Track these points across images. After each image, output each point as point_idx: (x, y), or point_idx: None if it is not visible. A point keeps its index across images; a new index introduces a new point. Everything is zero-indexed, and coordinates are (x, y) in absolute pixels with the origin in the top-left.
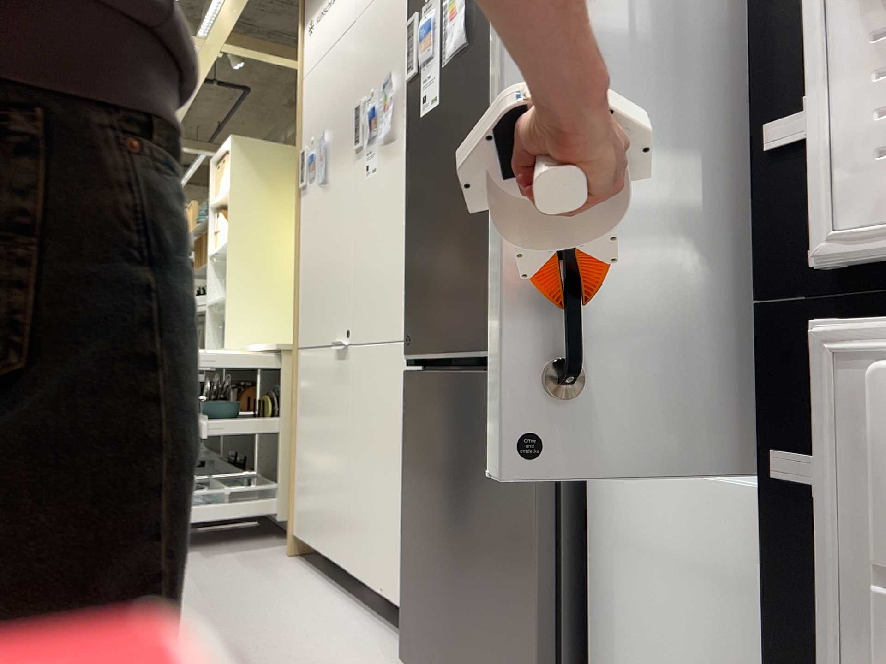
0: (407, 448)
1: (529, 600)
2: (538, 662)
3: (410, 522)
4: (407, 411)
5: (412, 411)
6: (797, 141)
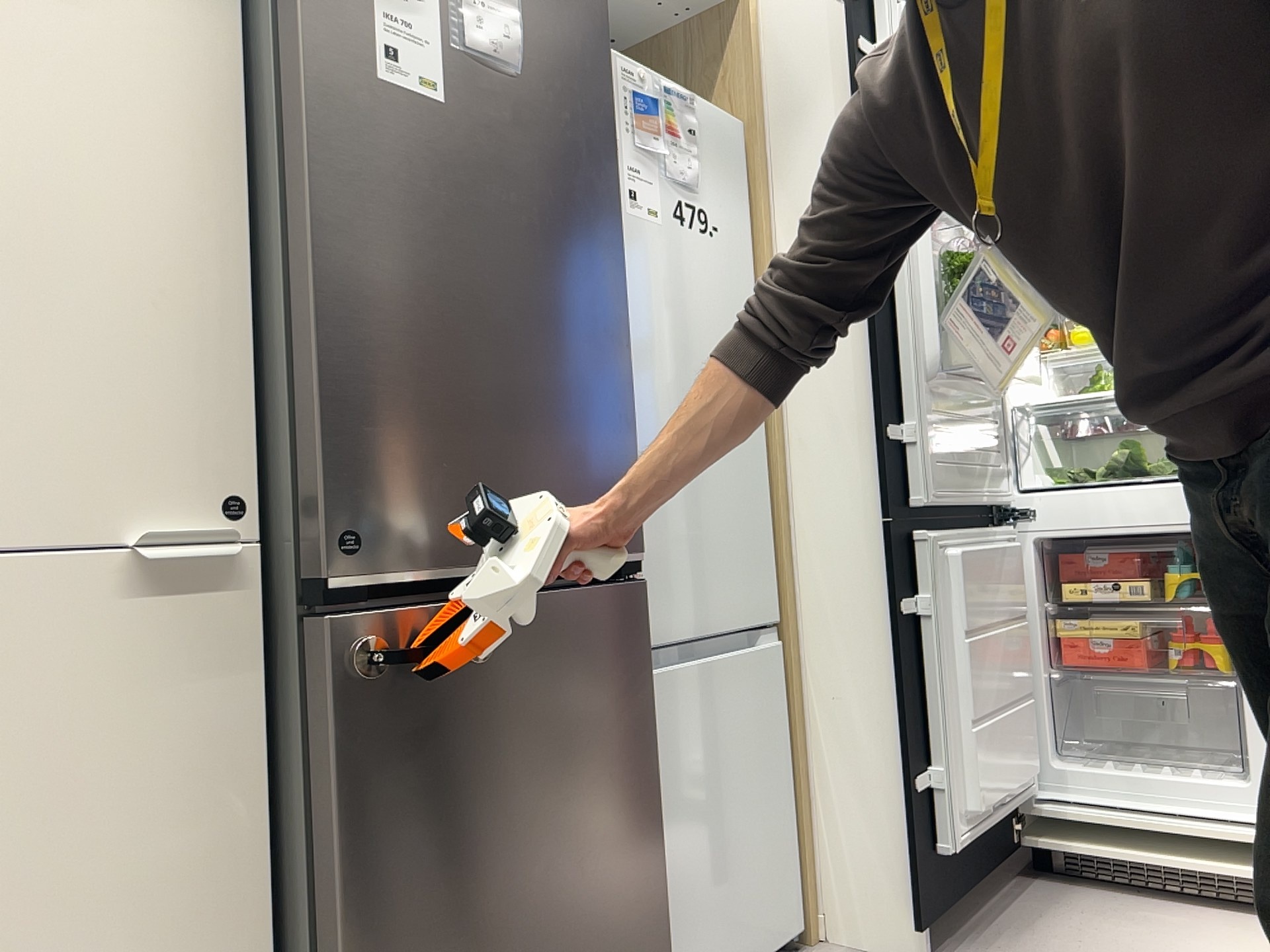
0: (352, 790)
1: (650, 863)
2: (652, 937)
3: (381, 947)
4: (349, 702)
5: (372, 697)
6: (893, 434)
